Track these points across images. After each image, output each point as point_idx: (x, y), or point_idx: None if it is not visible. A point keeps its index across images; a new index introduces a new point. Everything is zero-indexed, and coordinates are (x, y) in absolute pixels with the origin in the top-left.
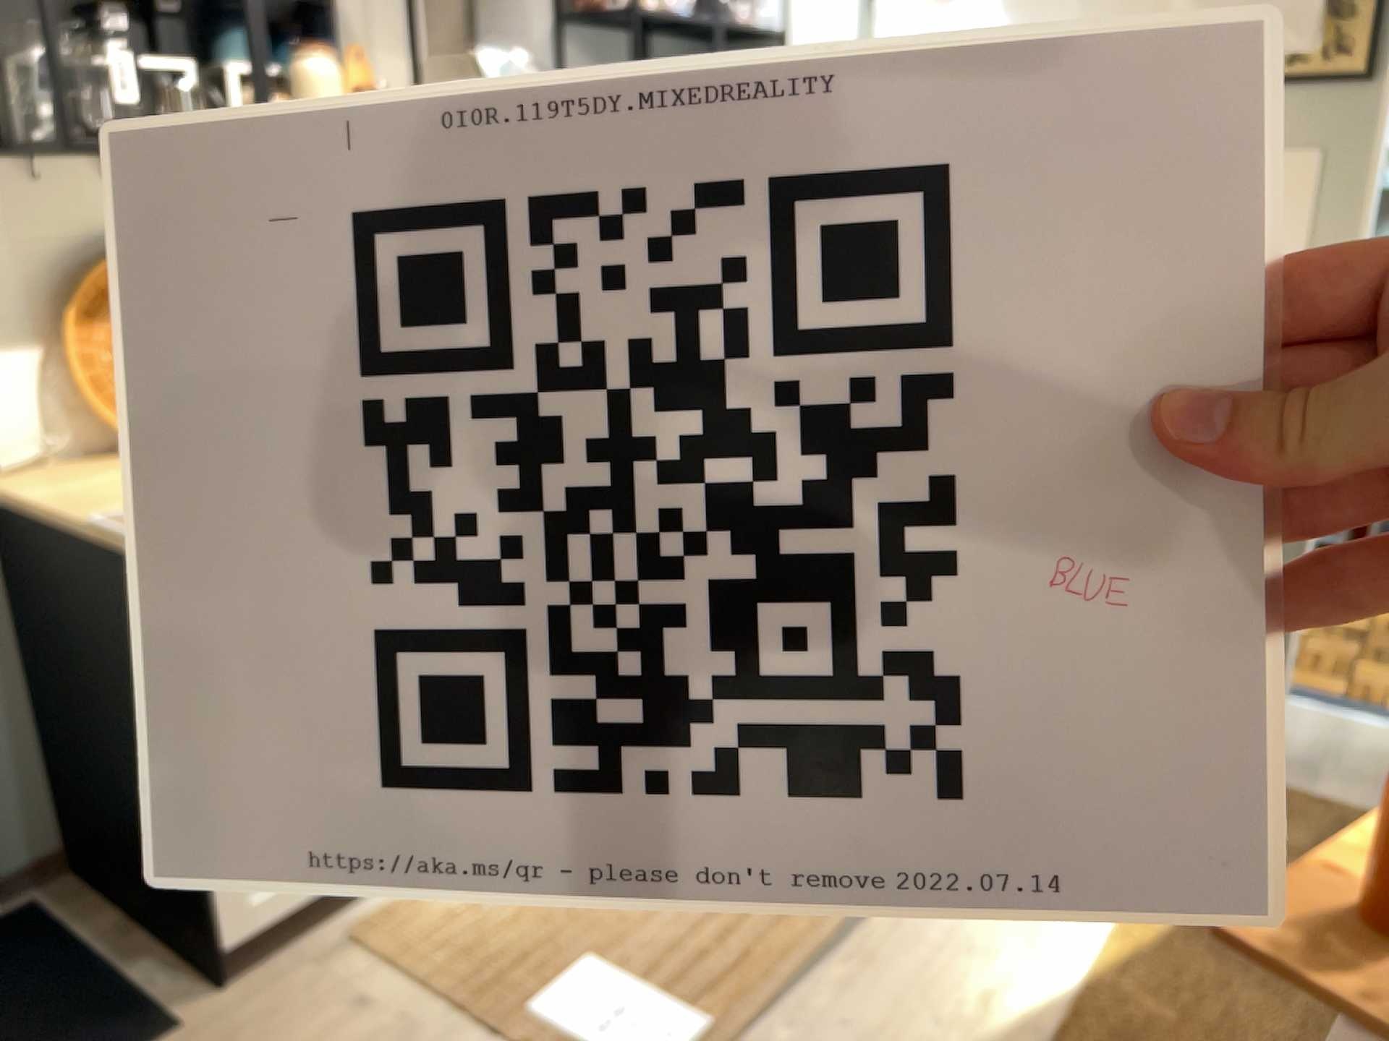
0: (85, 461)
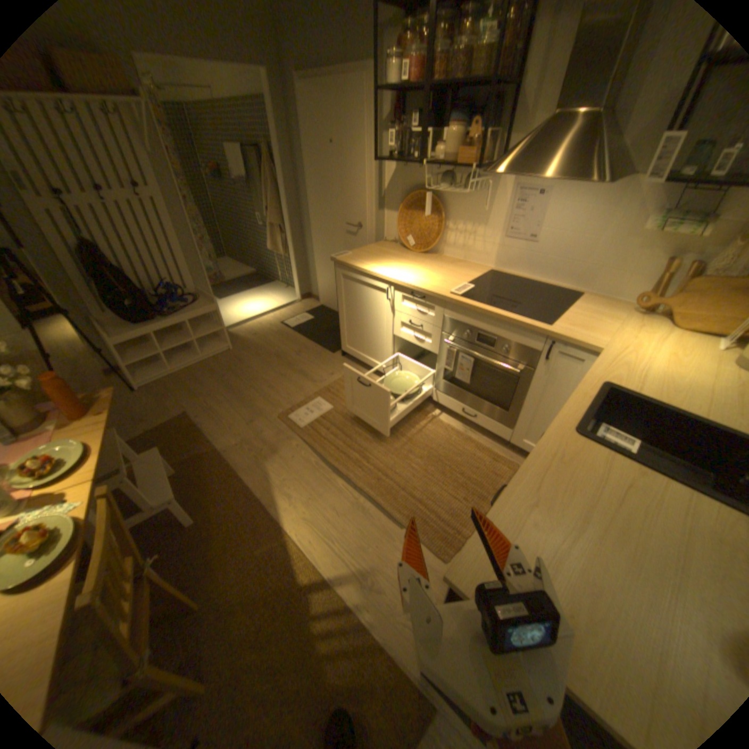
0: (401, 245)
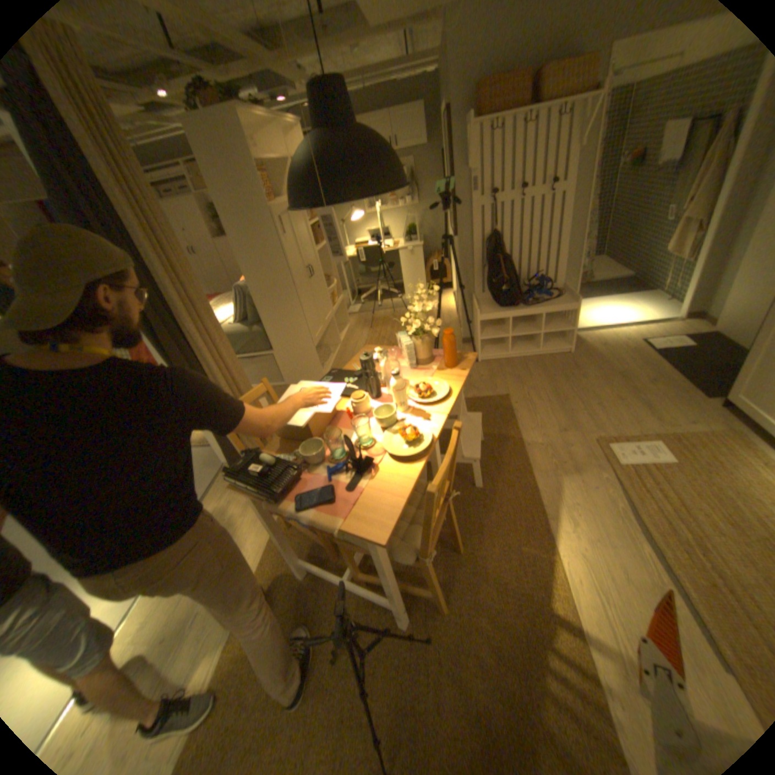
0: None
